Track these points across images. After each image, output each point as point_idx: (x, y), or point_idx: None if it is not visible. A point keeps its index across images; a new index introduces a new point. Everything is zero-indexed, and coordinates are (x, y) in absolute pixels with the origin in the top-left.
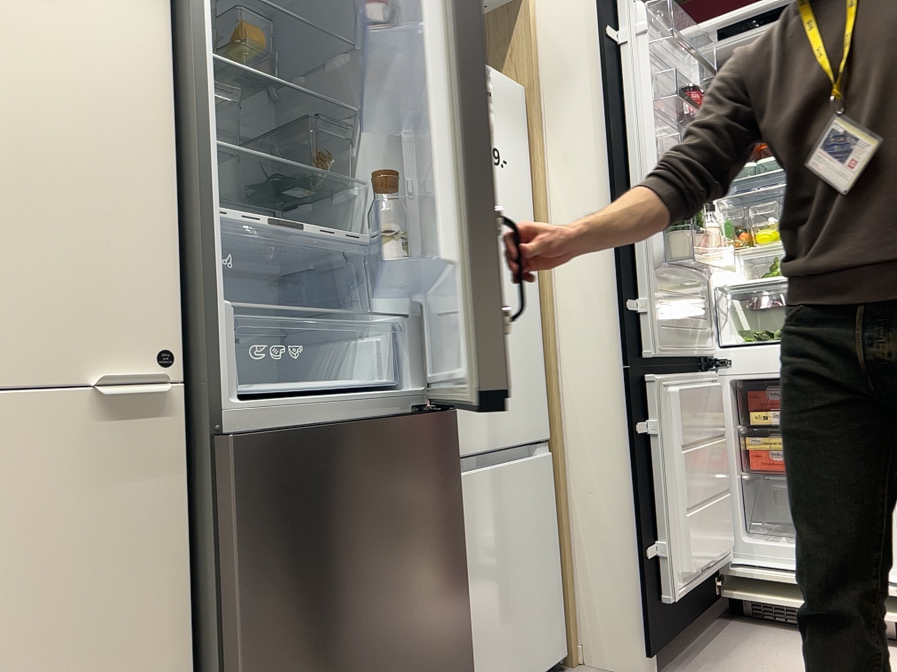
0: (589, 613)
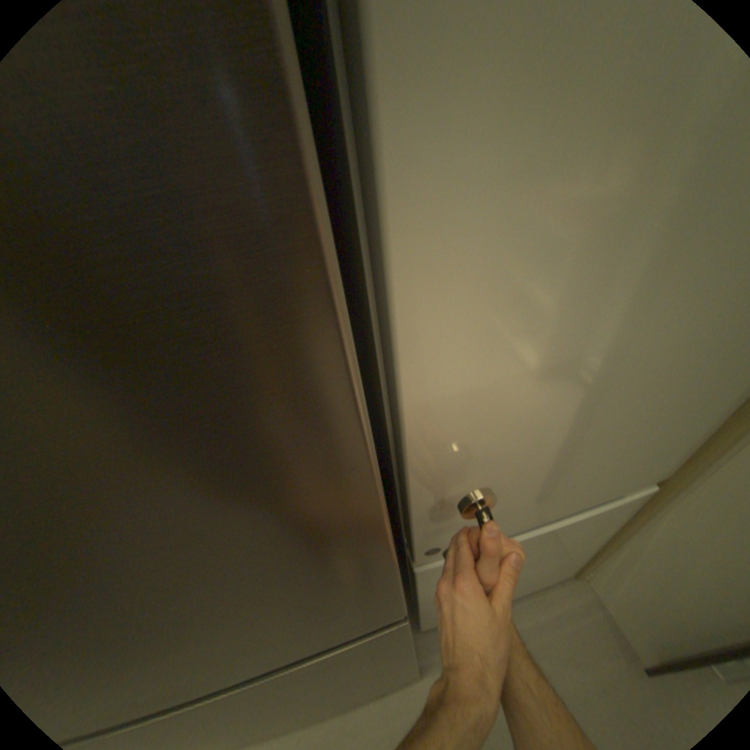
0: (611, 578)
